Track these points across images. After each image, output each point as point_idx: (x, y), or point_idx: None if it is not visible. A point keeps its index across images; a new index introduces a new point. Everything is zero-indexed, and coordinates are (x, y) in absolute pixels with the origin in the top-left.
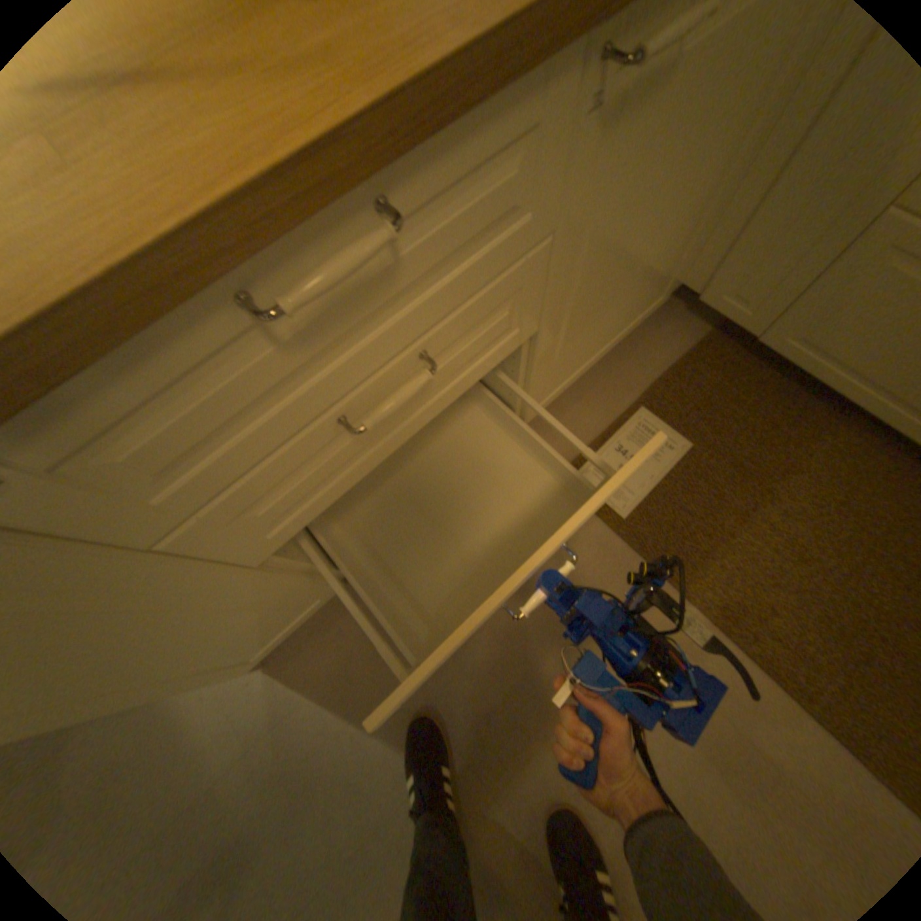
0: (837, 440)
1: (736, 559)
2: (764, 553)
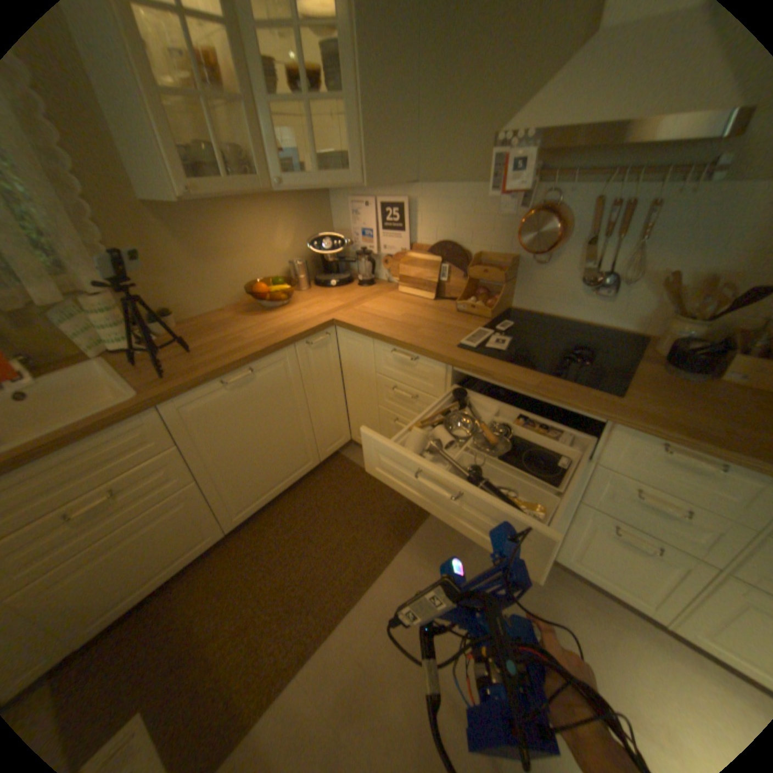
0: (179, 596)
1: (233, 679)
2: (234, 657)
